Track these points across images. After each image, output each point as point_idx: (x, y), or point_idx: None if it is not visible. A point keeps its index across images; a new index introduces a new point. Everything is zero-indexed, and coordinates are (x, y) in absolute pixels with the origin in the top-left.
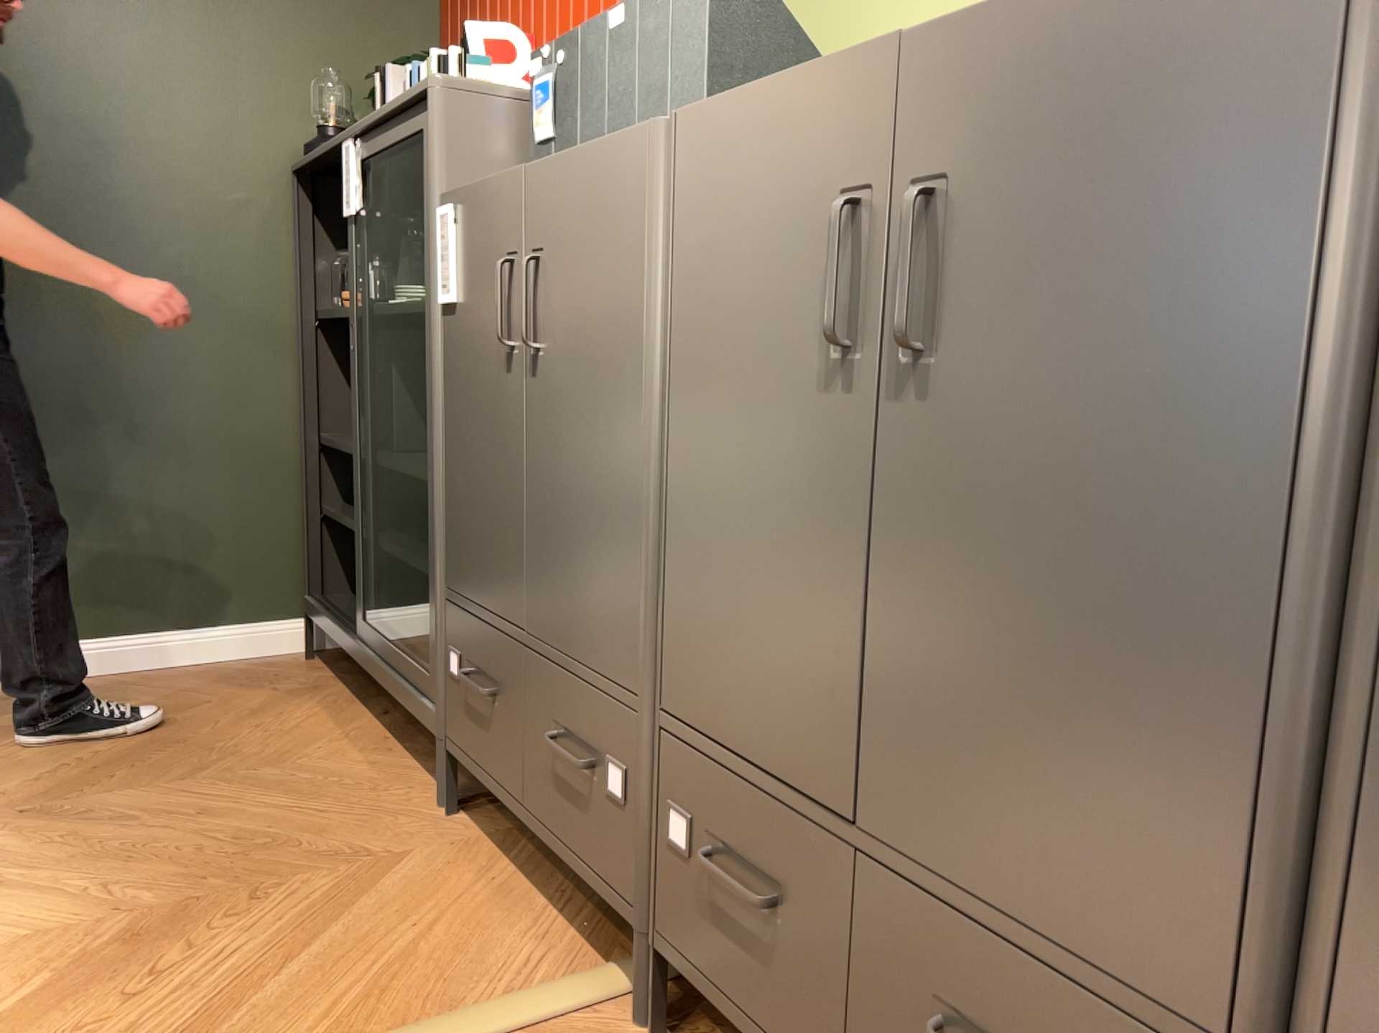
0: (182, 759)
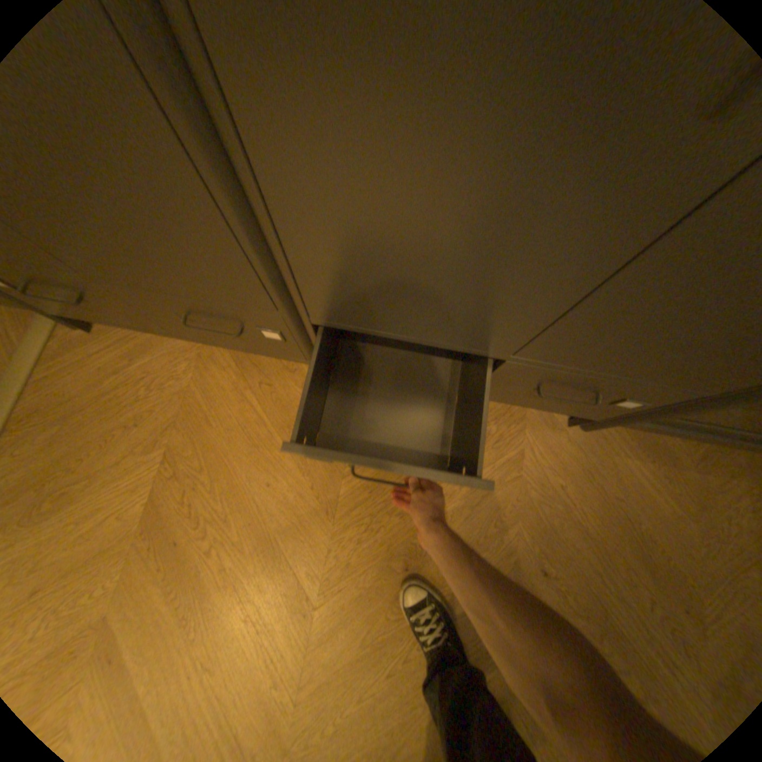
0: None
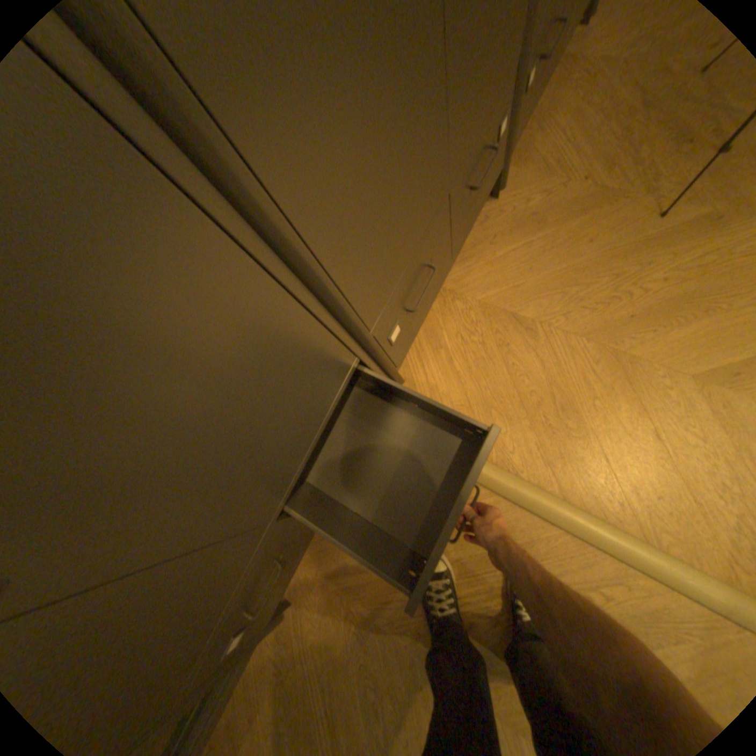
0: None
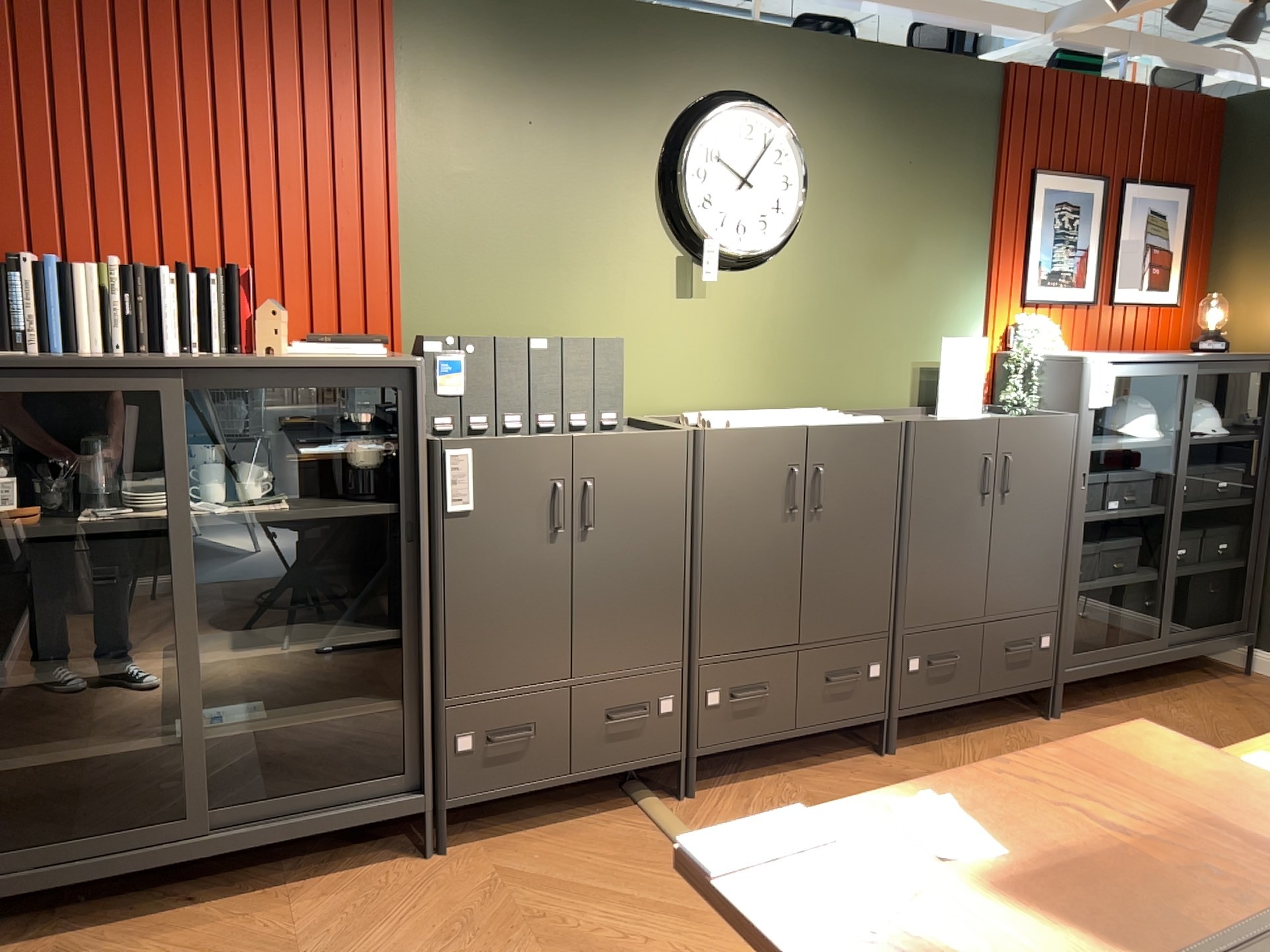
0: None
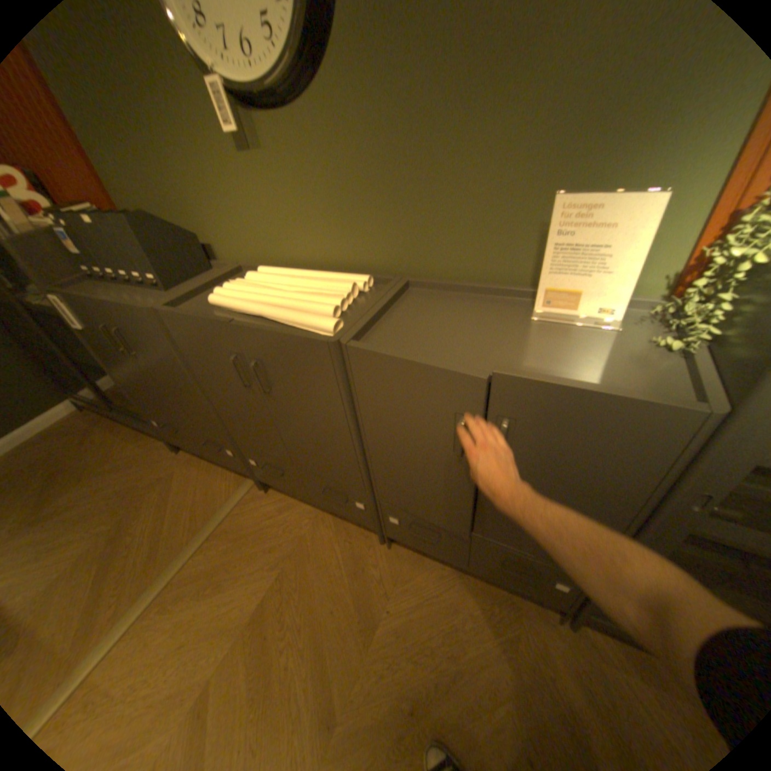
0: (70, 476)
